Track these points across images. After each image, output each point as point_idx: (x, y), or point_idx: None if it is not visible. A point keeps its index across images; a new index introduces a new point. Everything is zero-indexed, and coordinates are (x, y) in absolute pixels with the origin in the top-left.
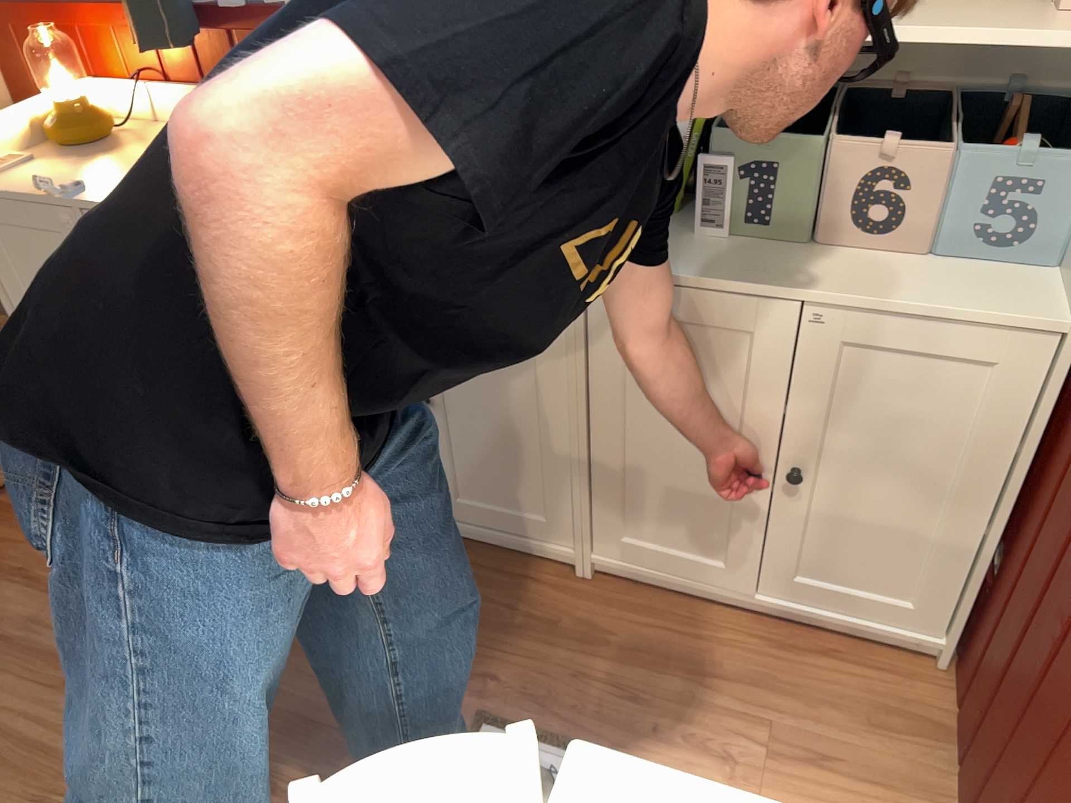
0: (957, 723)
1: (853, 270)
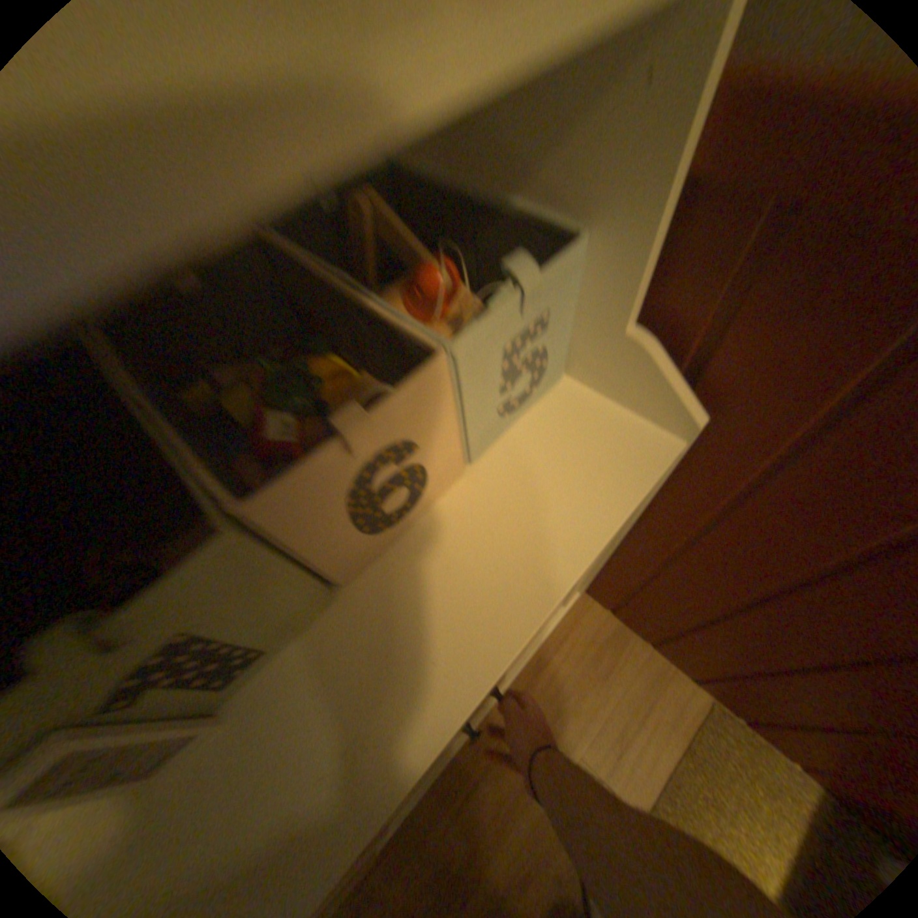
0: (619, 623)
1: (446, 592)
